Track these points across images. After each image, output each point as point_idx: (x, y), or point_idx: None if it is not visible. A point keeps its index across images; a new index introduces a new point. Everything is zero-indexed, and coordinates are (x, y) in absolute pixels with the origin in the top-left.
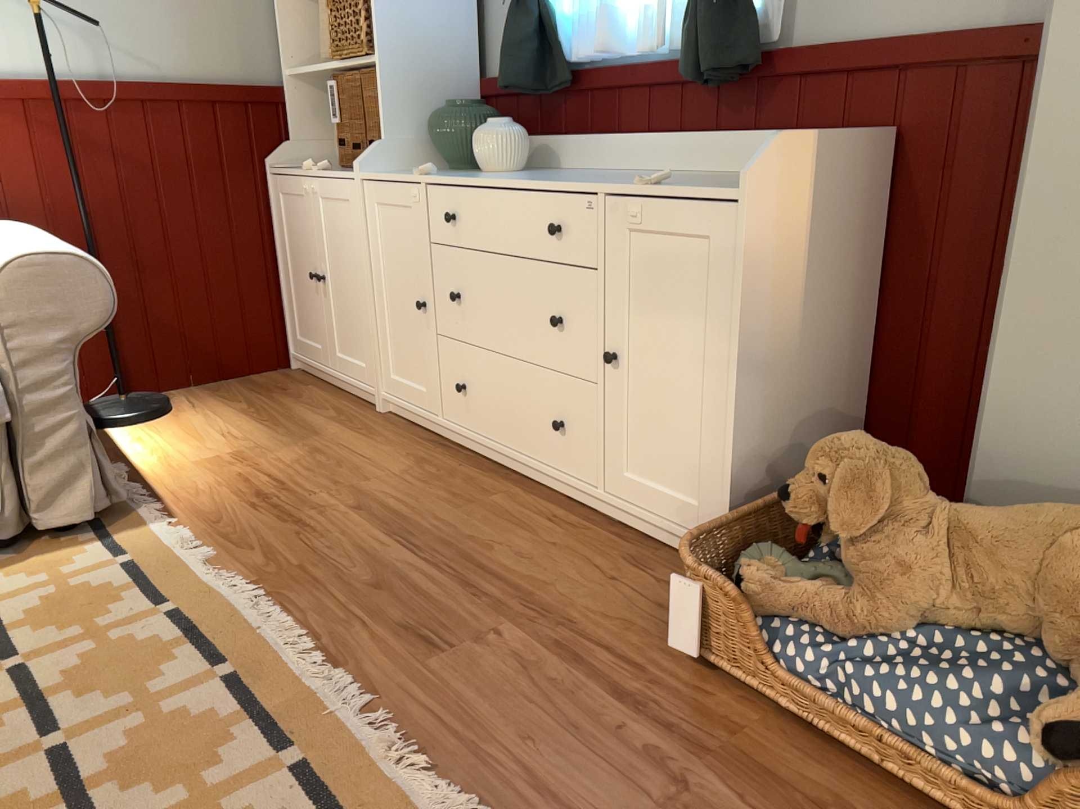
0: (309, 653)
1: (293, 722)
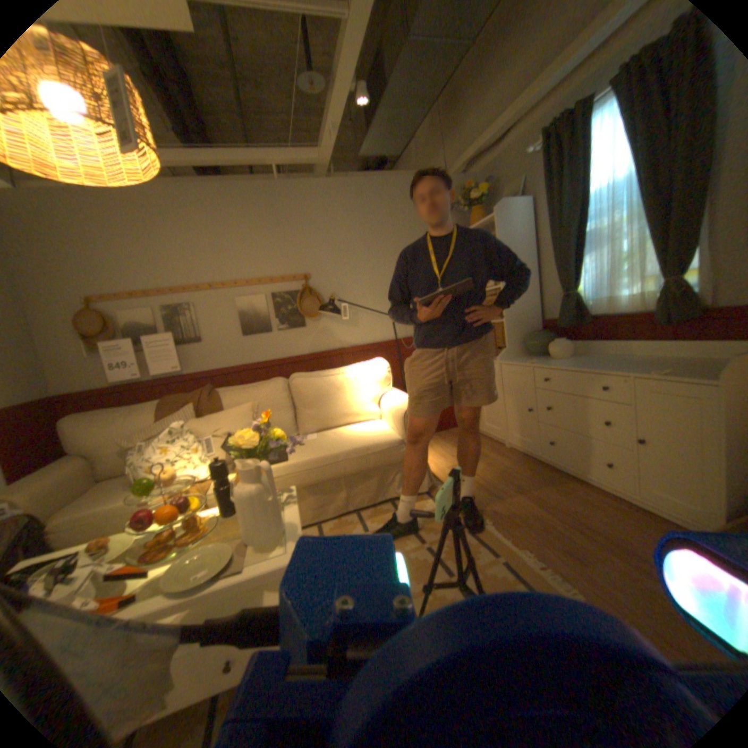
0: (531, 558)
1: (540, 589)
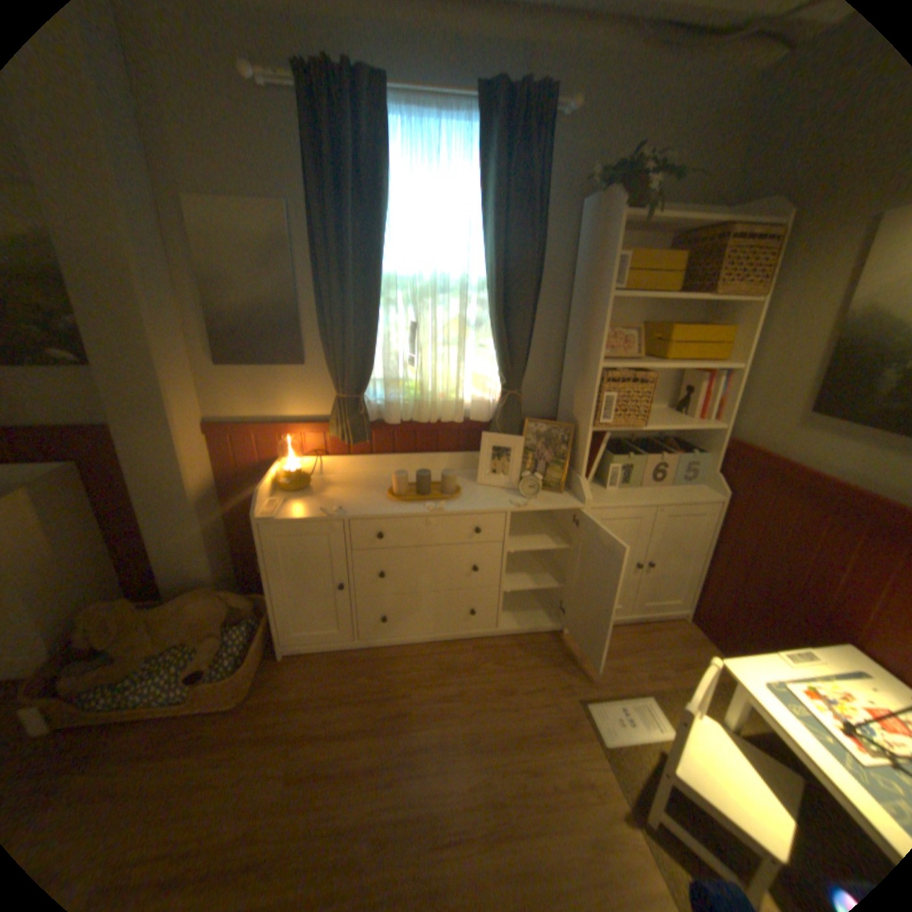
0: None
1: None
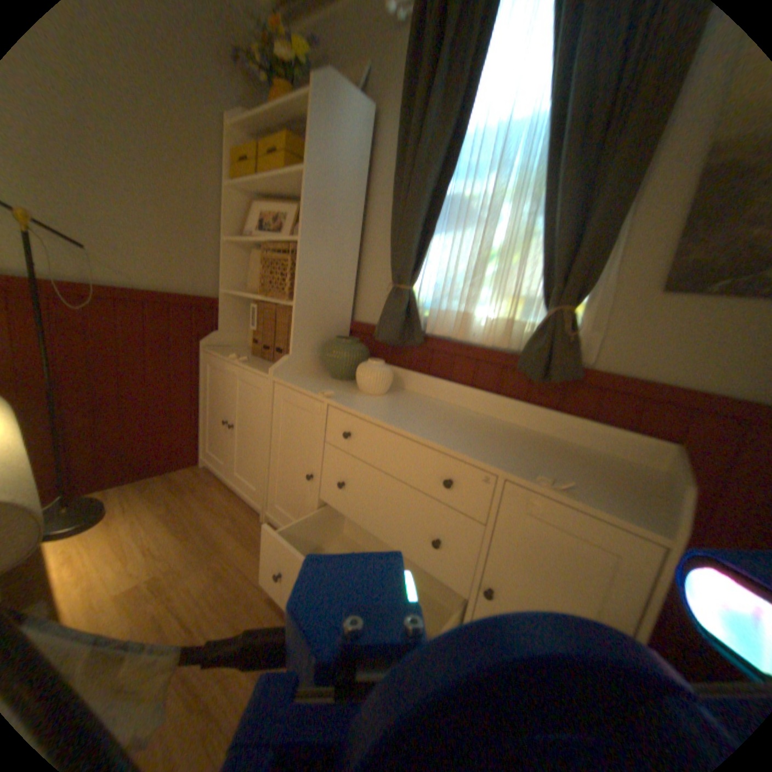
0: None
1: None
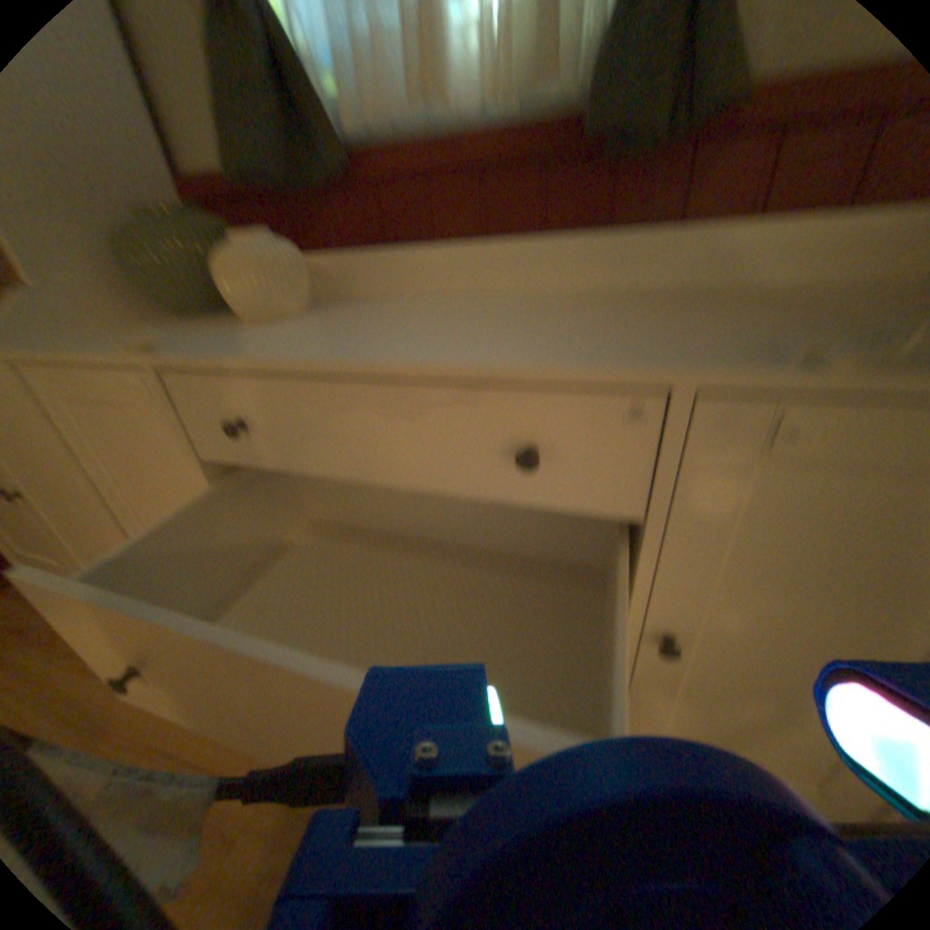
0: None
1: None
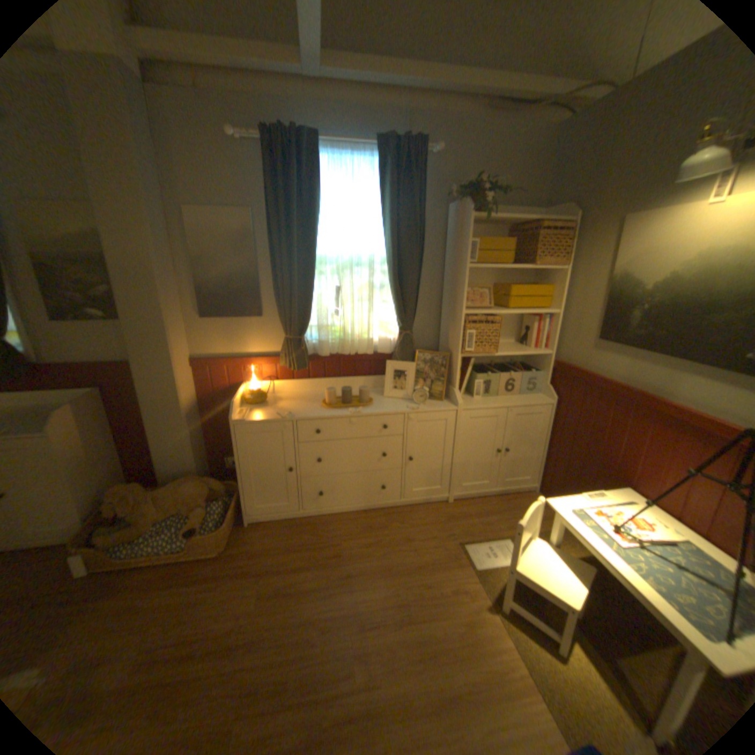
0: None
1: None
